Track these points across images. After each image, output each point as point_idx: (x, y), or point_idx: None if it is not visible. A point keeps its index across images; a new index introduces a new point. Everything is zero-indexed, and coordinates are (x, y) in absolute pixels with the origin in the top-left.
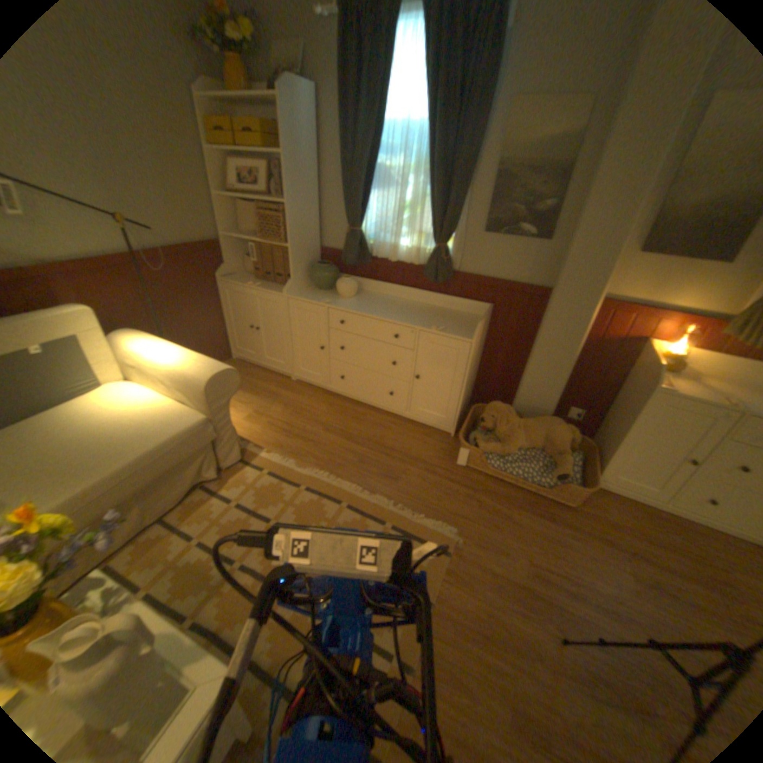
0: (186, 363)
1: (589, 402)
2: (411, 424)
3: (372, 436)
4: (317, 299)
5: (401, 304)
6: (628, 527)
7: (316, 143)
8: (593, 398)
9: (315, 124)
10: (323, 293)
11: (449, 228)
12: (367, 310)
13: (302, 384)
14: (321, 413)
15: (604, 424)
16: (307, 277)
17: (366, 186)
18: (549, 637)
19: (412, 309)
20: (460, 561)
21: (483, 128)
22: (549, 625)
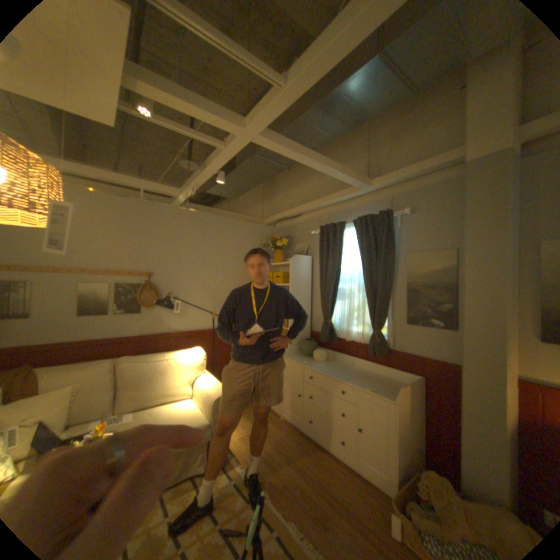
0: (211, 388)
1: None
2: (360, 481)
3: (322, 481)
4: (299, 362)
5: (354, 370)
6: None
7: (309, 279)
8: None
9: (309, 272)
10: (305, 358)
11: (379, 321)
12: (327, 372)
13: (285, 424)
14: (289, 450)
15: None
16: (298, 348)
17: (332, 298)
18: None
19: (360, 374)
20: None
21: (391, 268)
22: None
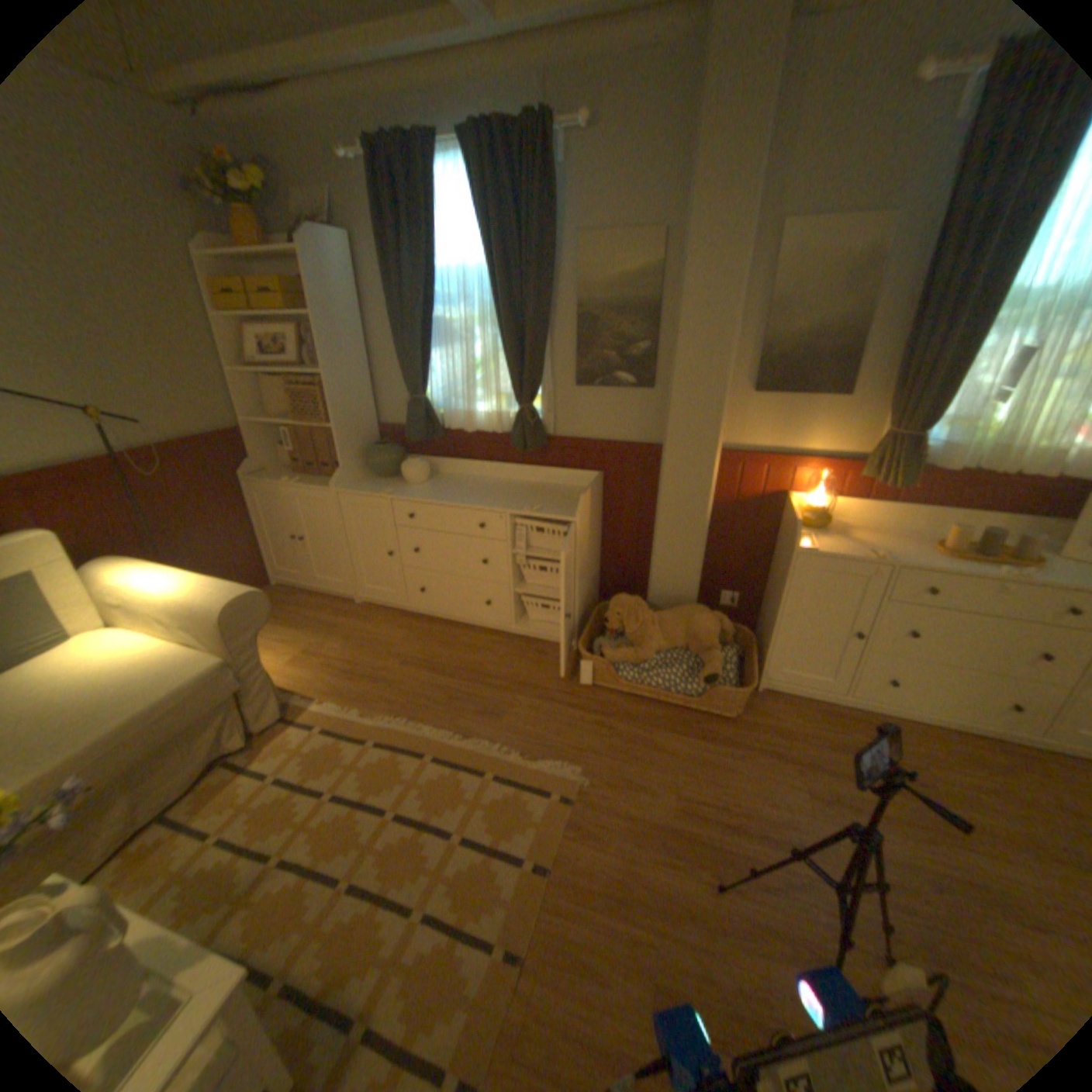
0: (189, 592)
1: (738, 580)
2: (520, 642)
3: (467, 664)
4: (376, 491)
5: (488, 485)
6: (802, 734)
7: (355, 299)
8: (742, 575)
9: (352, 277)
10: (384, 482)
11: (530, 386)
12: (442, 497)
13: (369, 608)
14: (395, 643)
15: (763, 607)
16: (361, 464)
17: (423, 345)
18: (701, 889)
19: (501, 490)
20: (585, 810)
21: (550, 270)
22: (702, 872)
